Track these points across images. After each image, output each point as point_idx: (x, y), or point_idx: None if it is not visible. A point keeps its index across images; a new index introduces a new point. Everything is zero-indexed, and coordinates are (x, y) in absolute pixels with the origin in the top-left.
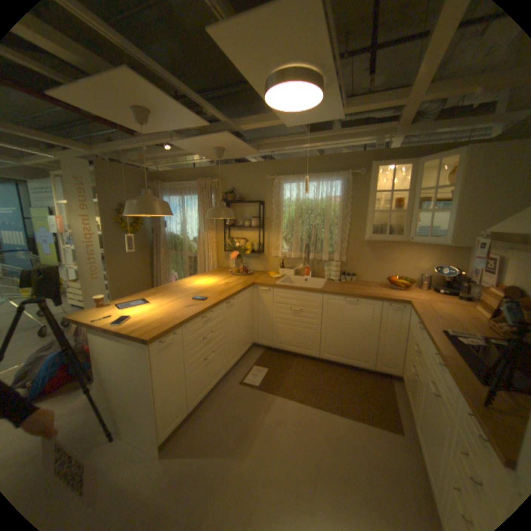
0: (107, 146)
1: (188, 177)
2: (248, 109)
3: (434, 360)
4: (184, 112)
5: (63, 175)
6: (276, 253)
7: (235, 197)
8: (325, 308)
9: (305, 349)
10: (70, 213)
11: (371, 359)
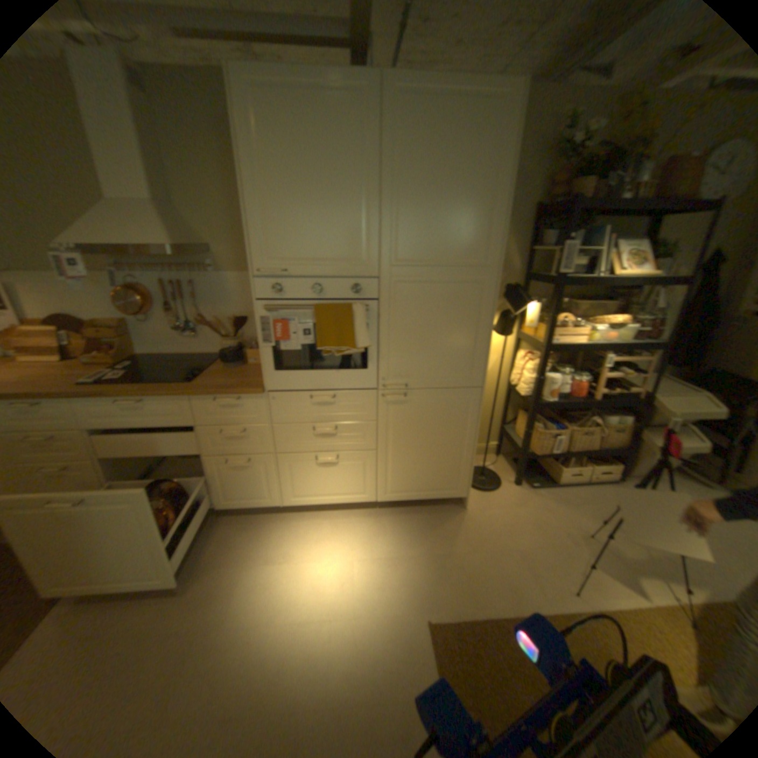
0: None
1: None
2: None
3: (101, 417)
4: None
5: None
6: None
7: None
8: None
9: None
10: None
11: None
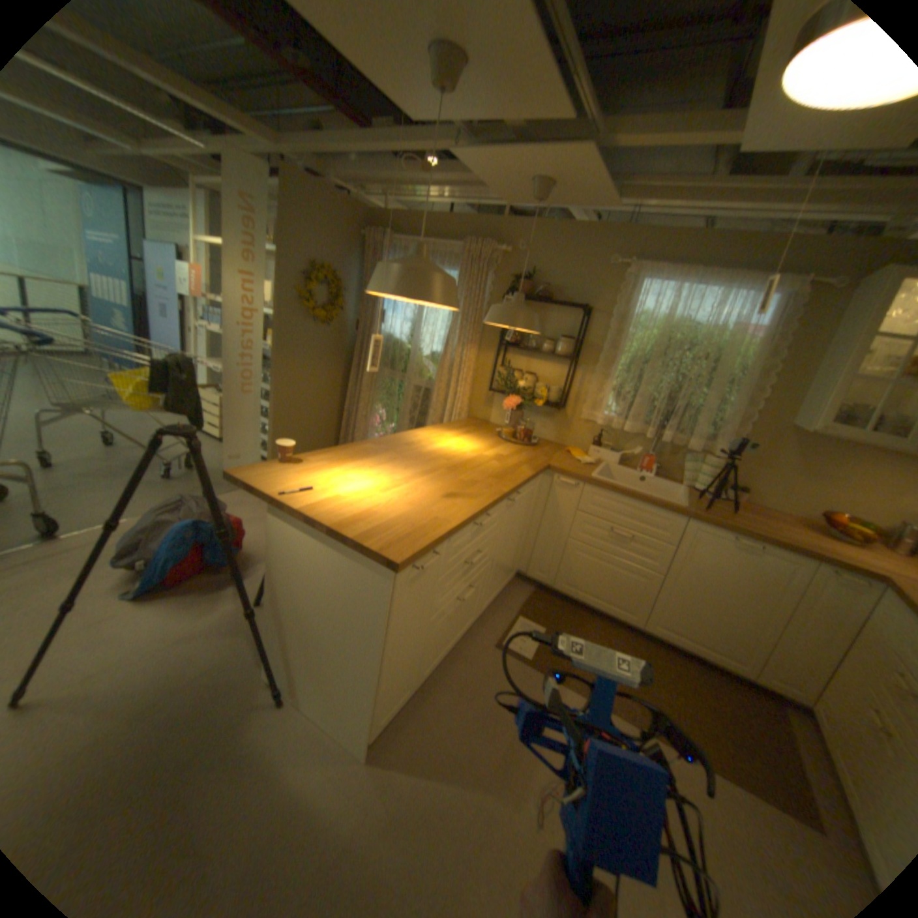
0: (311, 142)
1: (444, 234)
2: (619, 102)
3: None
4: (543, 78)
5: (223, 190)
6: (590, 416)
7: (530, 290)
8: (685, 546)
9: (619, 608)
10: (225, 267)
11: (754, 661)
